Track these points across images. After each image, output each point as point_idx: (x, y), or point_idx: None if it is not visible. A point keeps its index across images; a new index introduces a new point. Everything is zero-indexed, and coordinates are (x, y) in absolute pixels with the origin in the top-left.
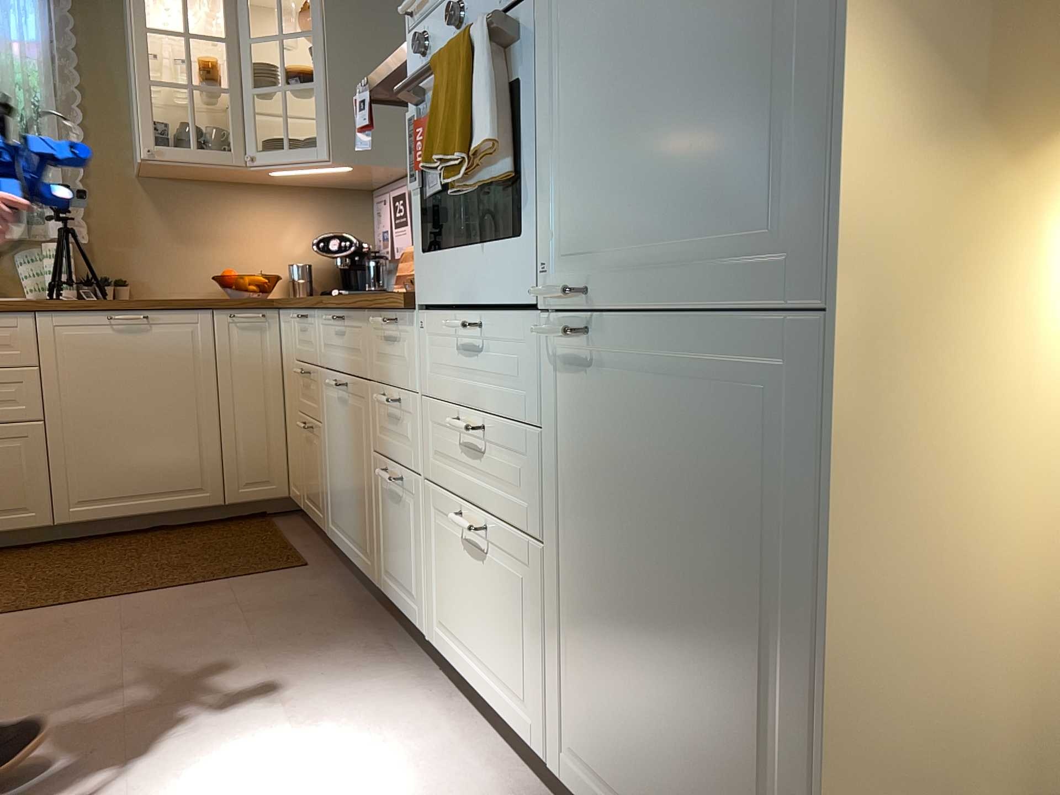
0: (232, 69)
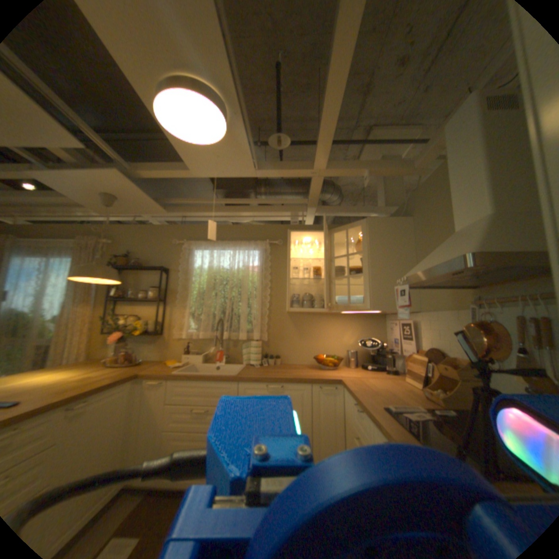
0: (326, 269)
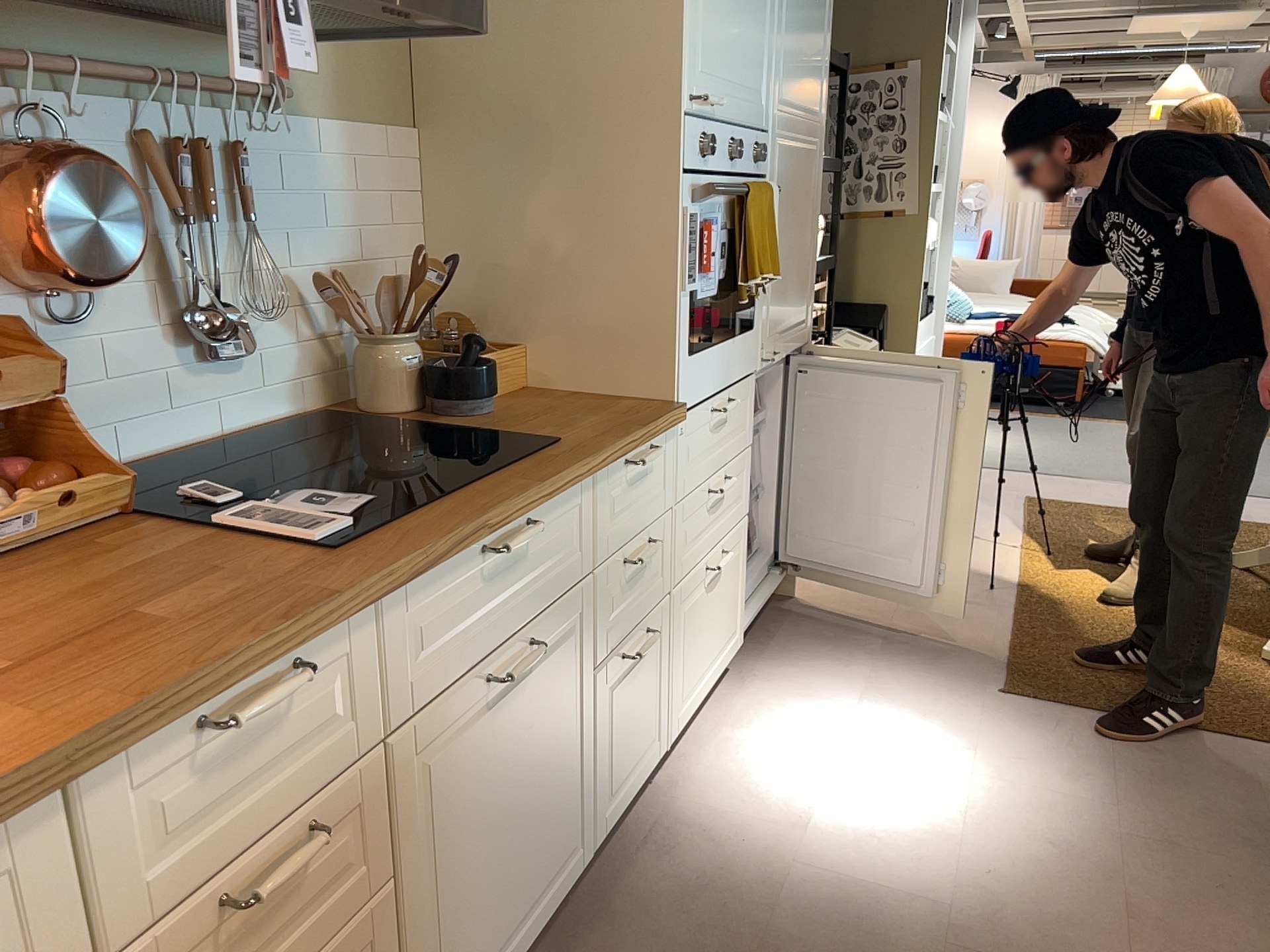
0: None
